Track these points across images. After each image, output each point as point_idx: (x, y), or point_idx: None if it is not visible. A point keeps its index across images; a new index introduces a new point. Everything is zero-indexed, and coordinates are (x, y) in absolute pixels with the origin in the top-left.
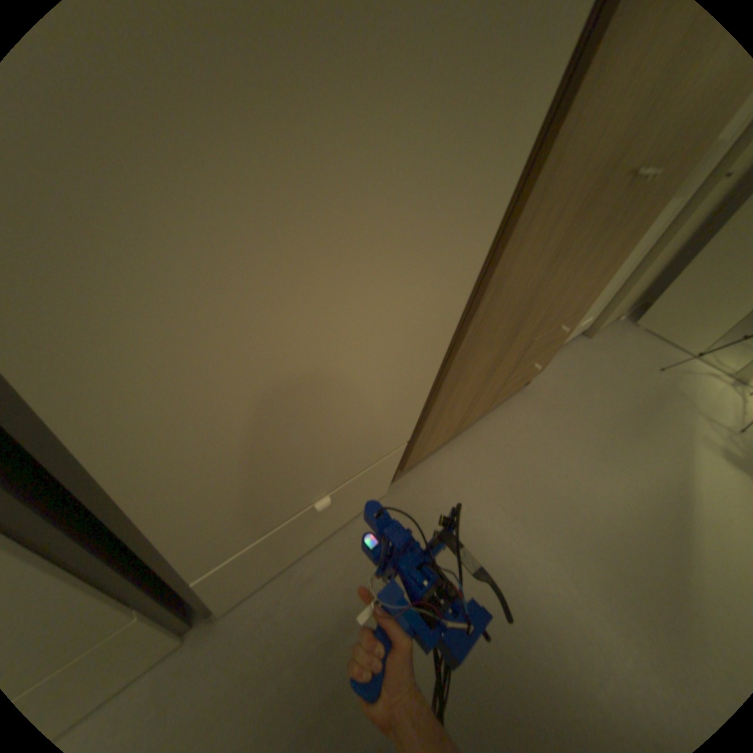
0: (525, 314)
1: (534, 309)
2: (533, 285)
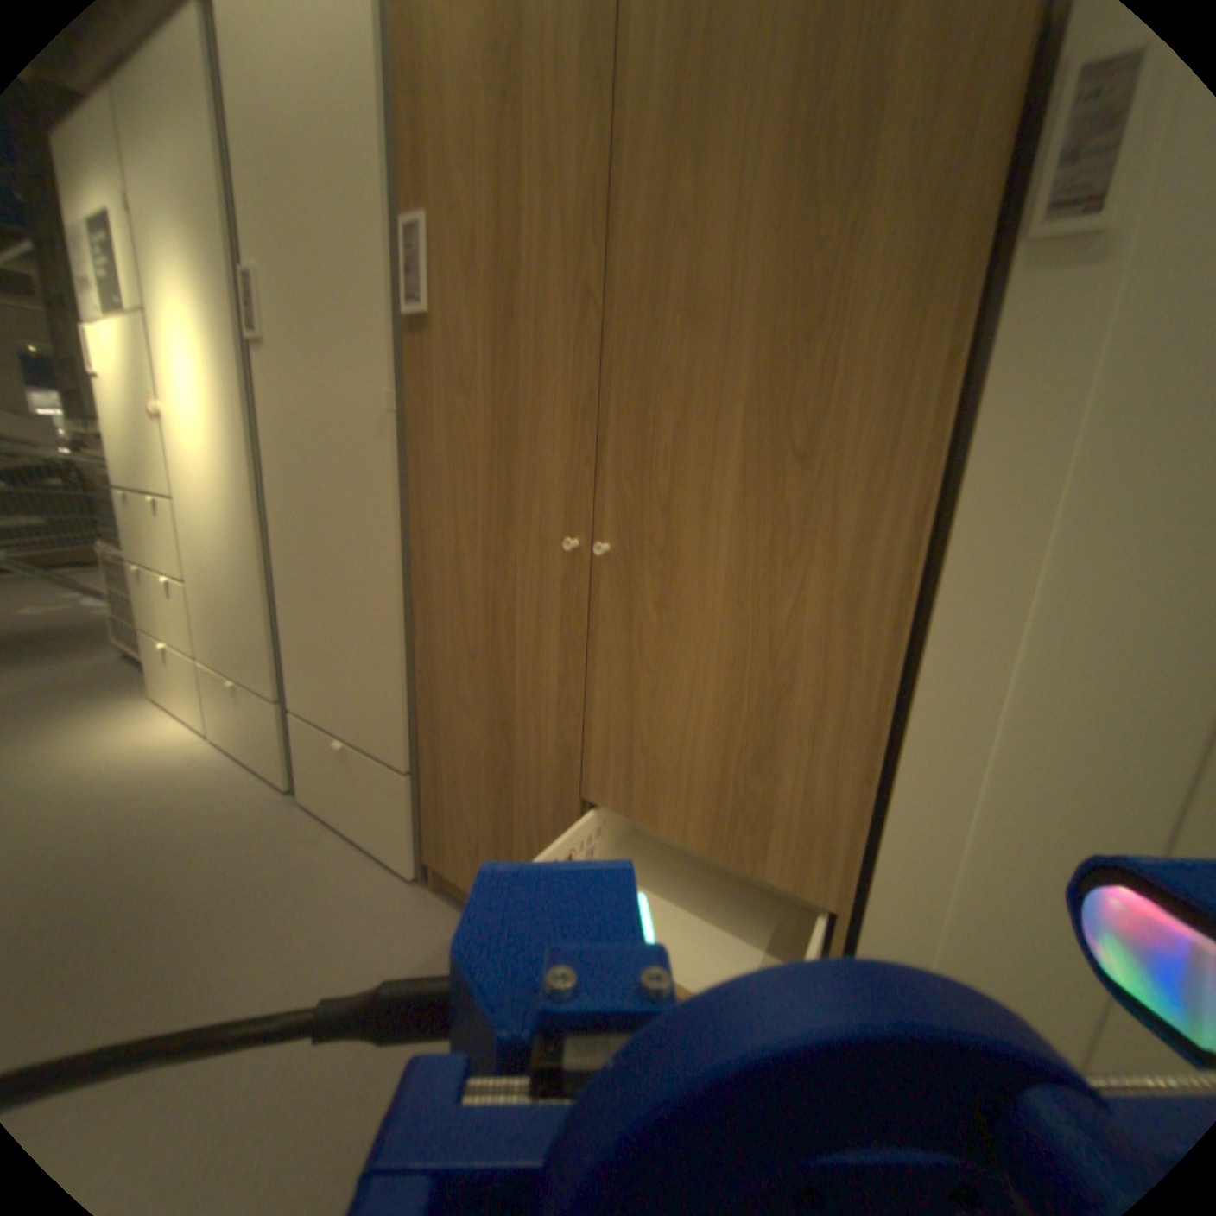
0: (500, 699)
1: (518, 705)
2: (479, 646)
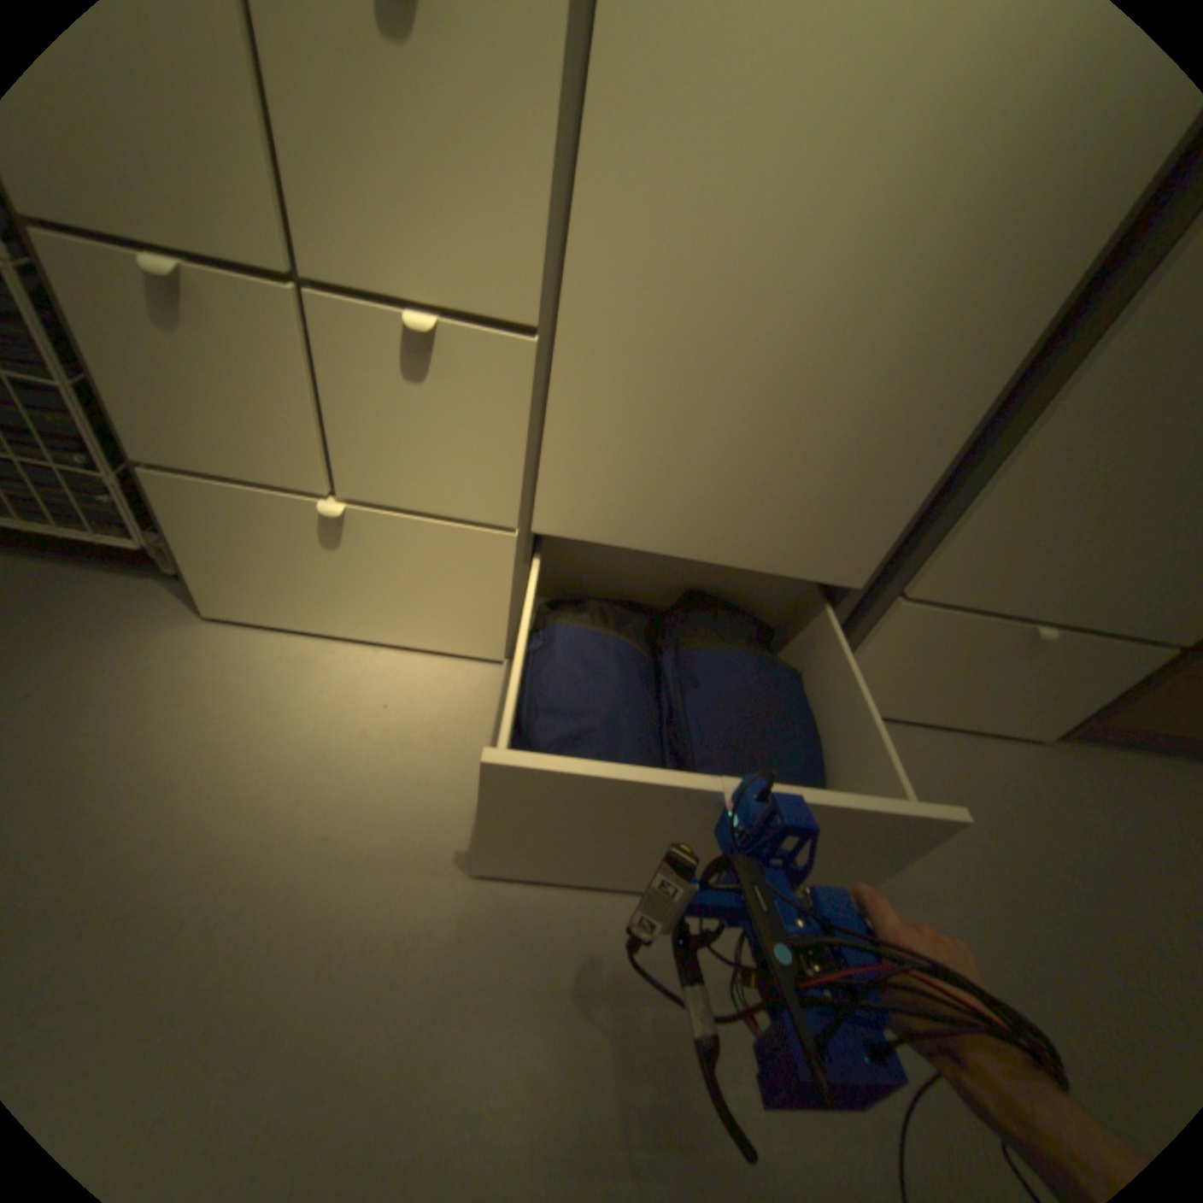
0: None
1: None
2: None
